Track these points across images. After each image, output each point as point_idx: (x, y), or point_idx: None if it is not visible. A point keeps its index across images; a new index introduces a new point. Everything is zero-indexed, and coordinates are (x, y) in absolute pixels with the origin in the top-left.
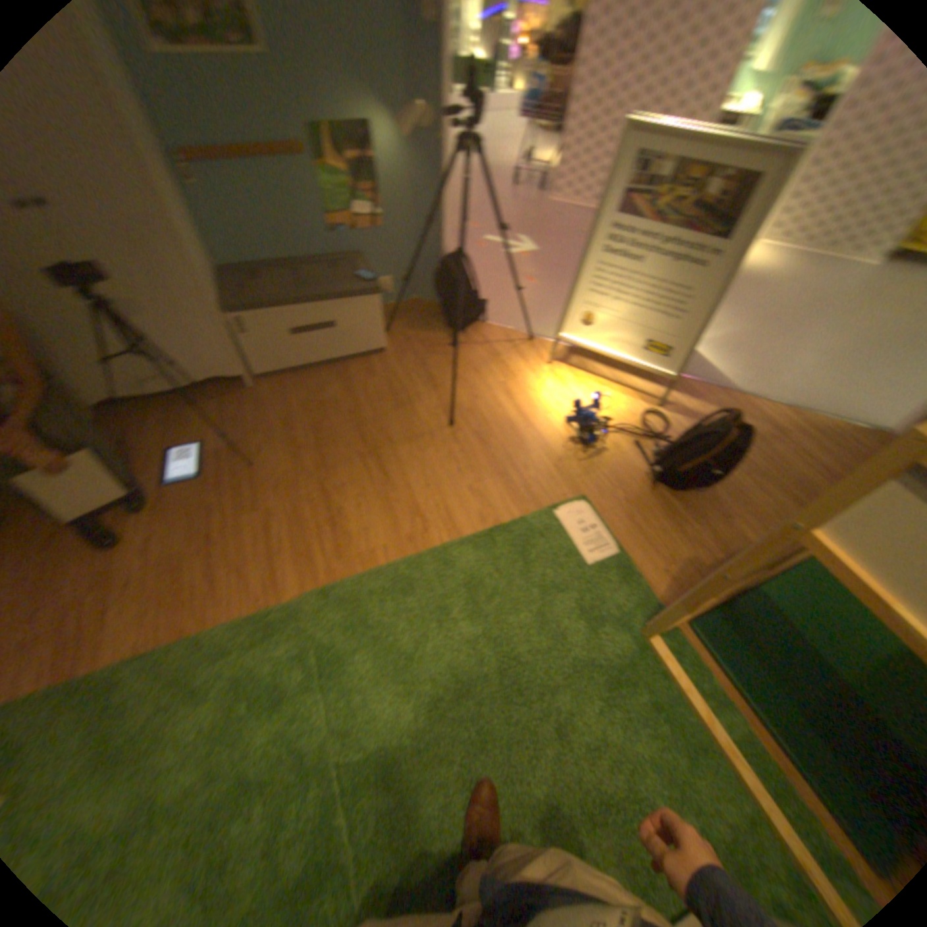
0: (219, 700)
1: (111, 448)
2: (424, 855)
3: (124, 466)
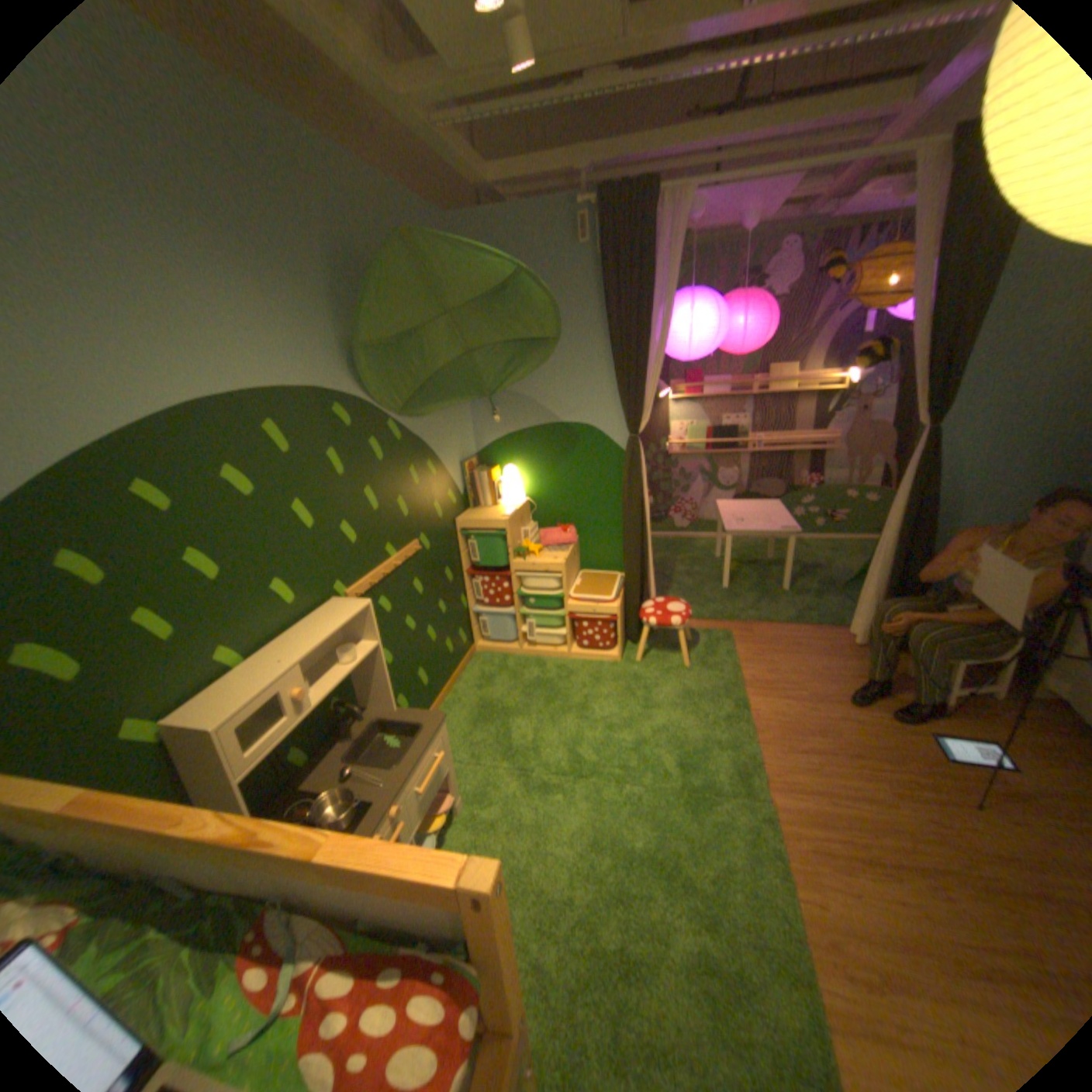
0: (697, 742)
1: (986, 709)
2: (544, 818)
3: (958, 715)
